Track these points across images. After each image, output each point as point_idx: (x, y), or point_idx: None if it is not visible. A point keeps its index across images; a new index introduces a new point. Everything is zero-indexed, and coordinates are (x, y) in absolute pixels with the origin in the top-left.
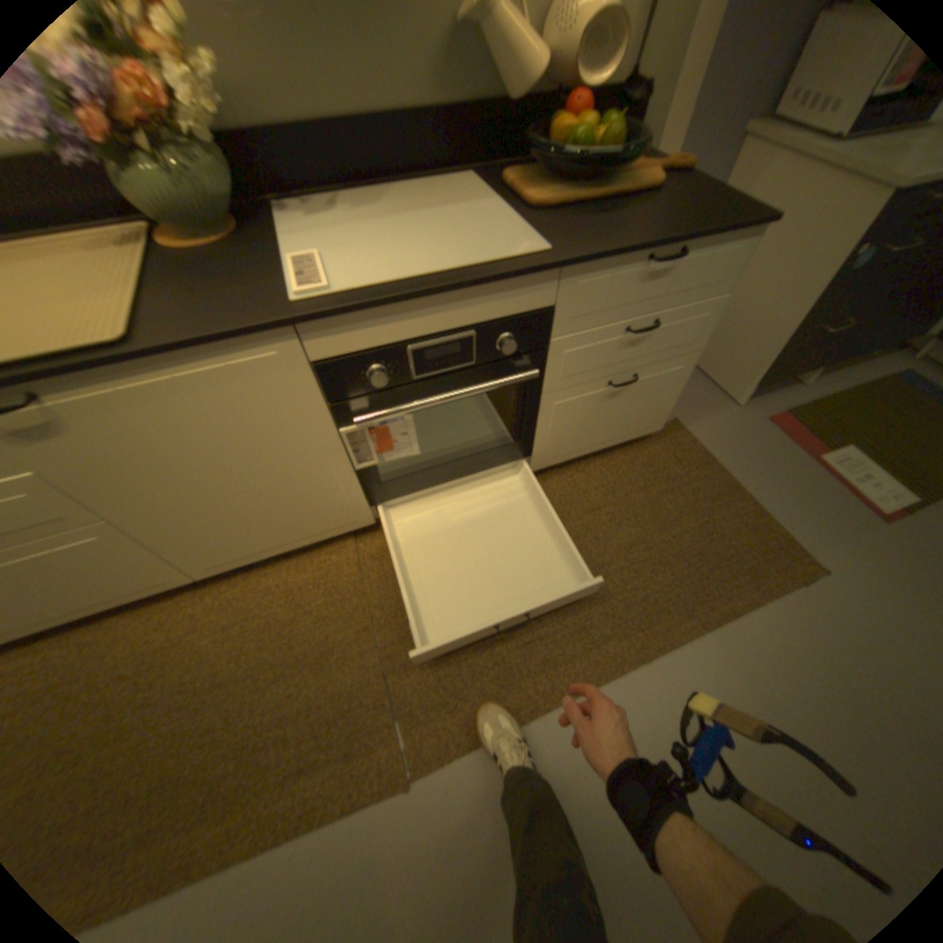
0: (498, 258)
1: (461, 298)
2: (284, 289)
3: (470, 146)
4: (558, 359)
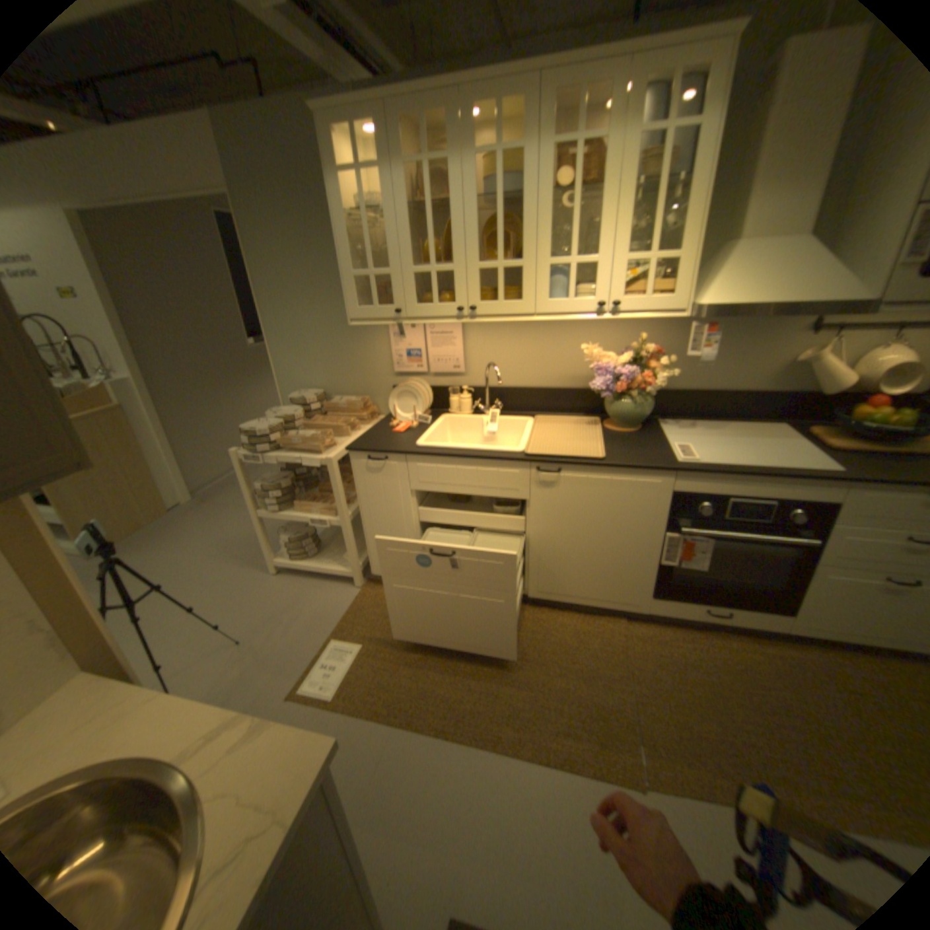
0: (805, 469)
1: (775, 482)
2: (673, 456)
3: (788, 411)
4: (840, 542)
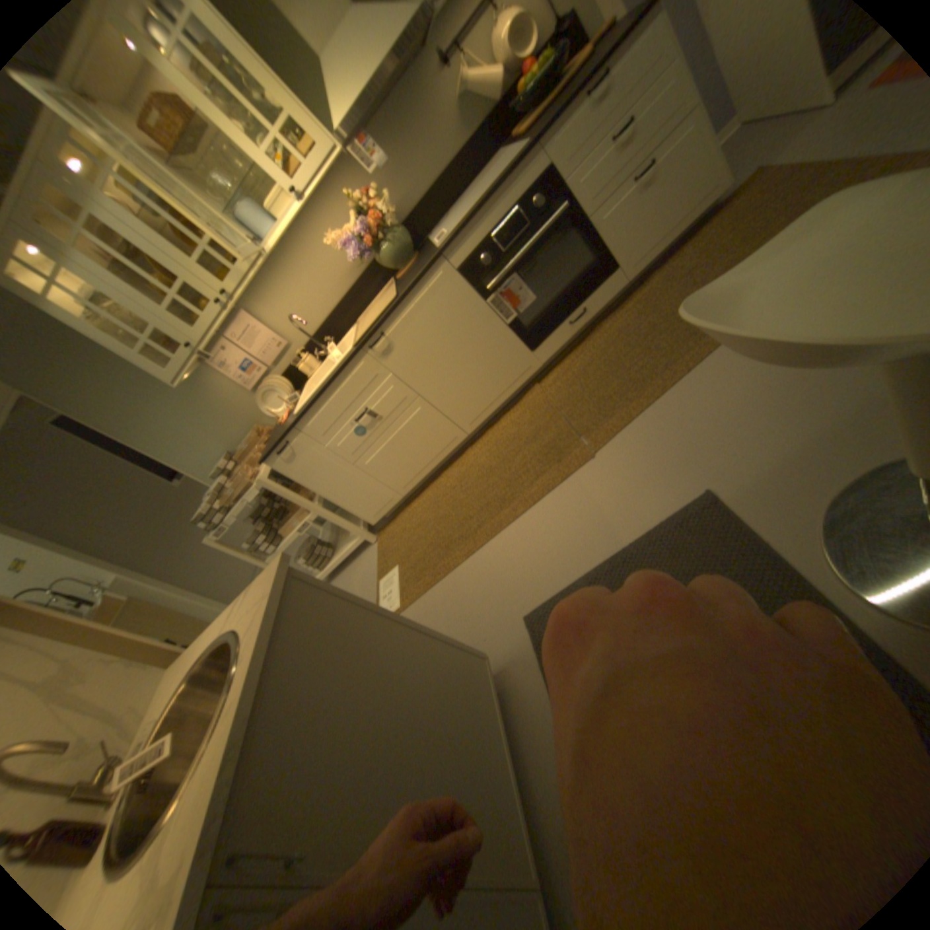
0: (508, 163)
1: (500, 193)
2: (436, 247)
3: (495, 137)
4: (581, 186)
